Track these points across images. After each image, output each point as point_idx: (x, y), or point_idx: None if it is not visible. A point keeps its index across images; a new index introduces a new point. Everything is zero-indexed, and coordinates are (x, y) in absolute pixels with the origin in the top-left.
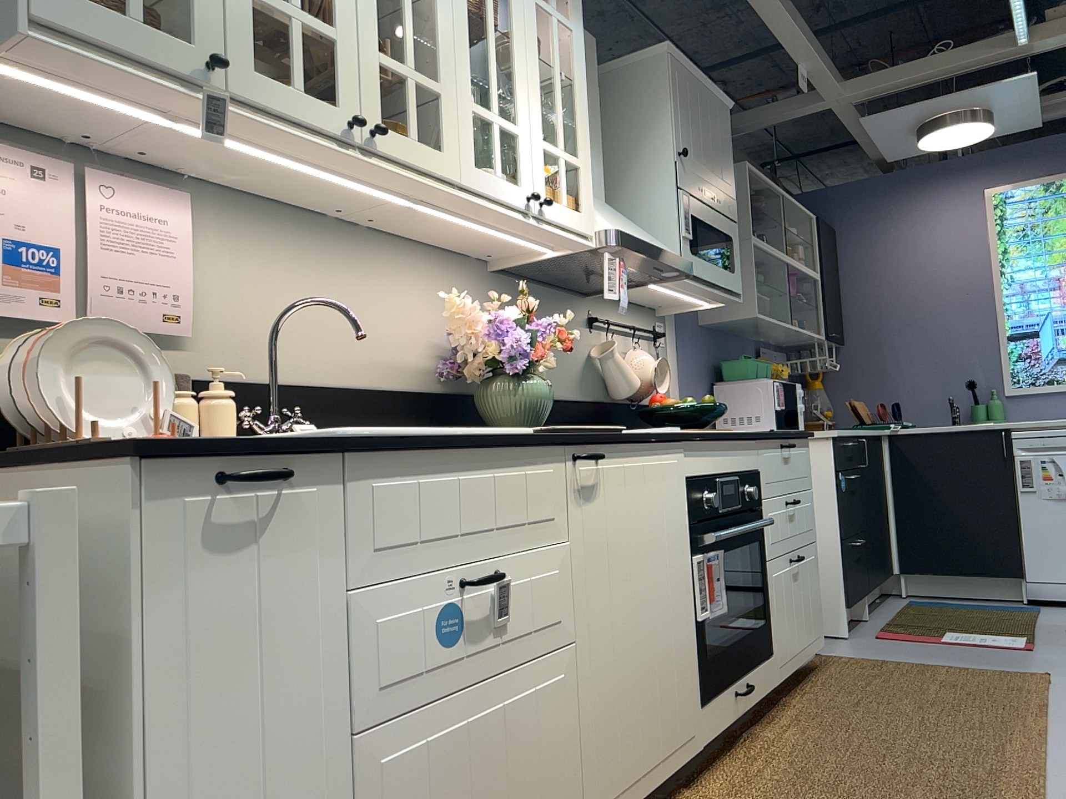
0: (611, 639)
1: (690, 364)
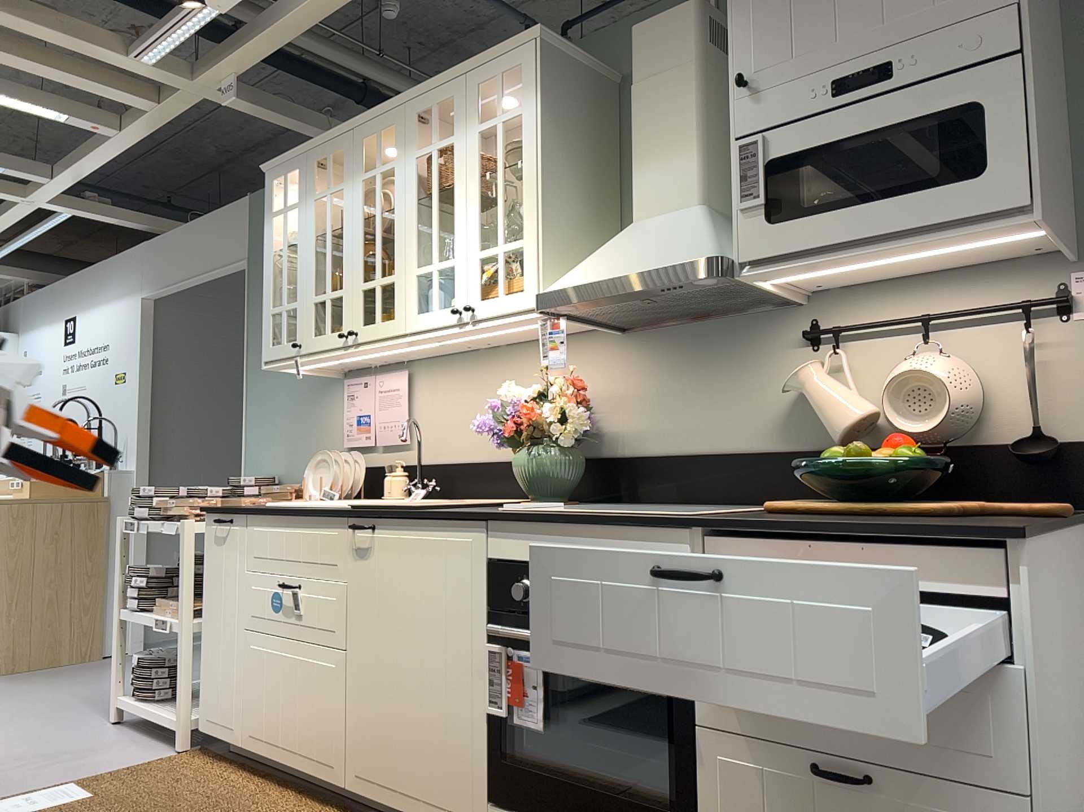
0: (373, 664)
1: None
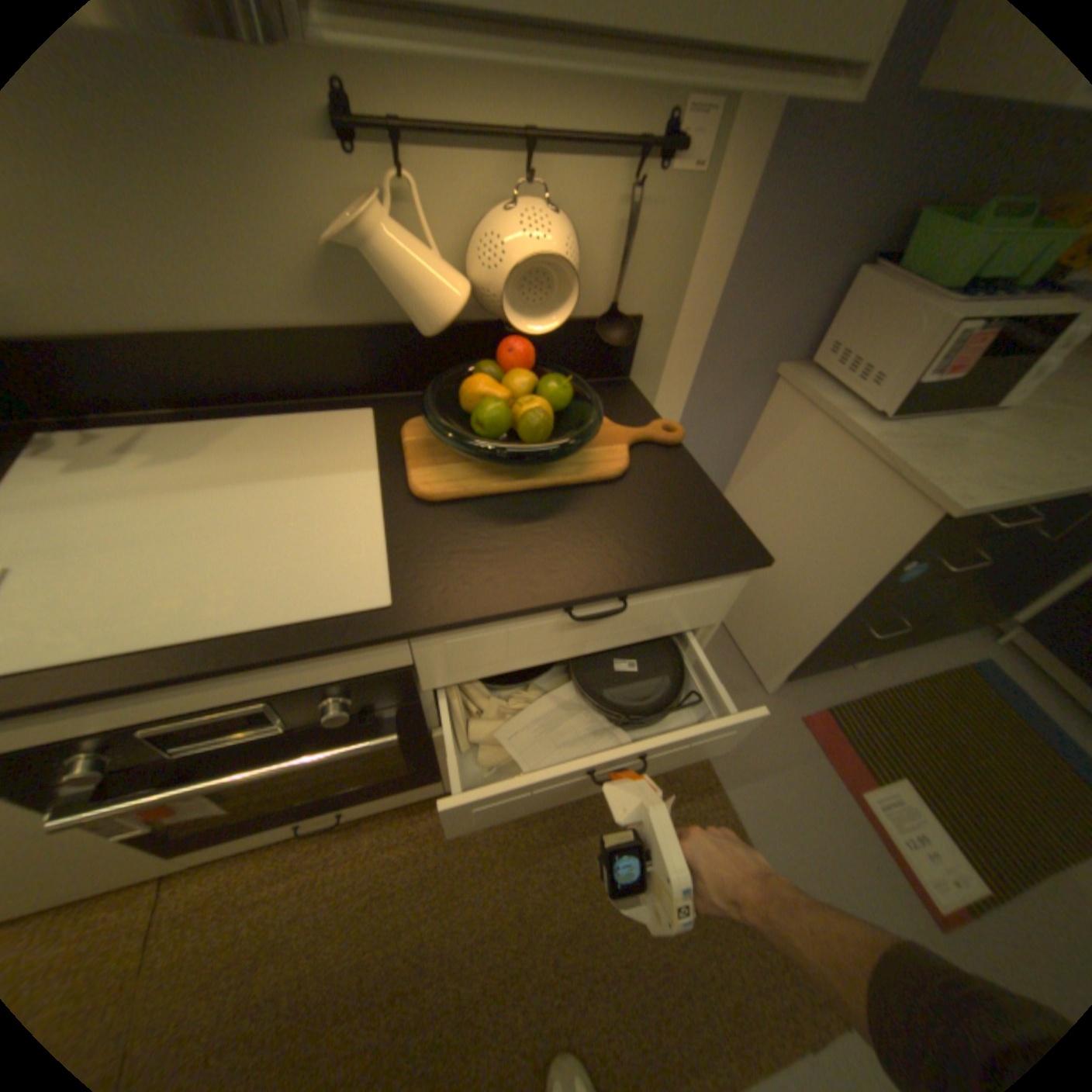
0: None
1: (791, 212)
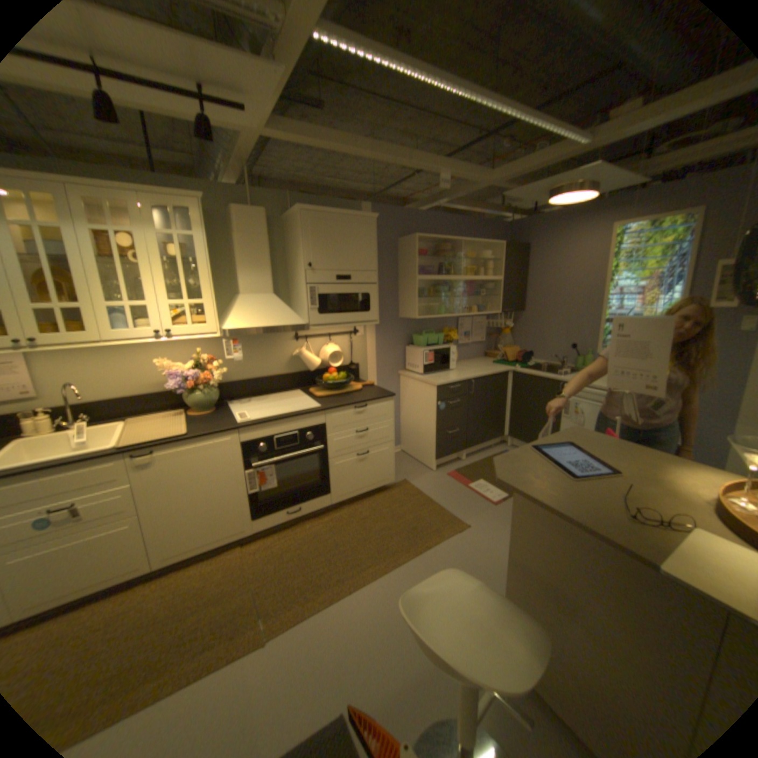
0: (166, 511)
1: (384, 340)
